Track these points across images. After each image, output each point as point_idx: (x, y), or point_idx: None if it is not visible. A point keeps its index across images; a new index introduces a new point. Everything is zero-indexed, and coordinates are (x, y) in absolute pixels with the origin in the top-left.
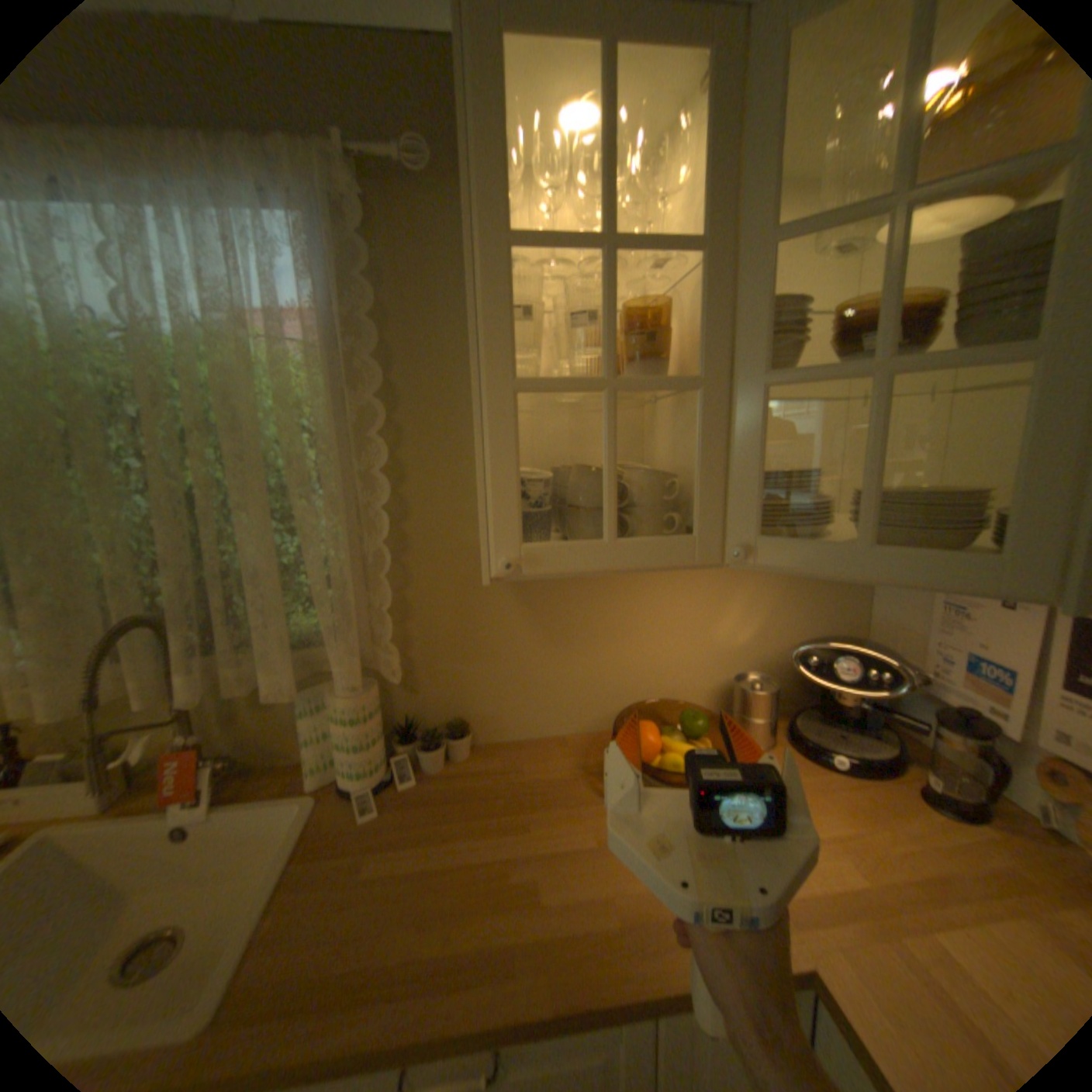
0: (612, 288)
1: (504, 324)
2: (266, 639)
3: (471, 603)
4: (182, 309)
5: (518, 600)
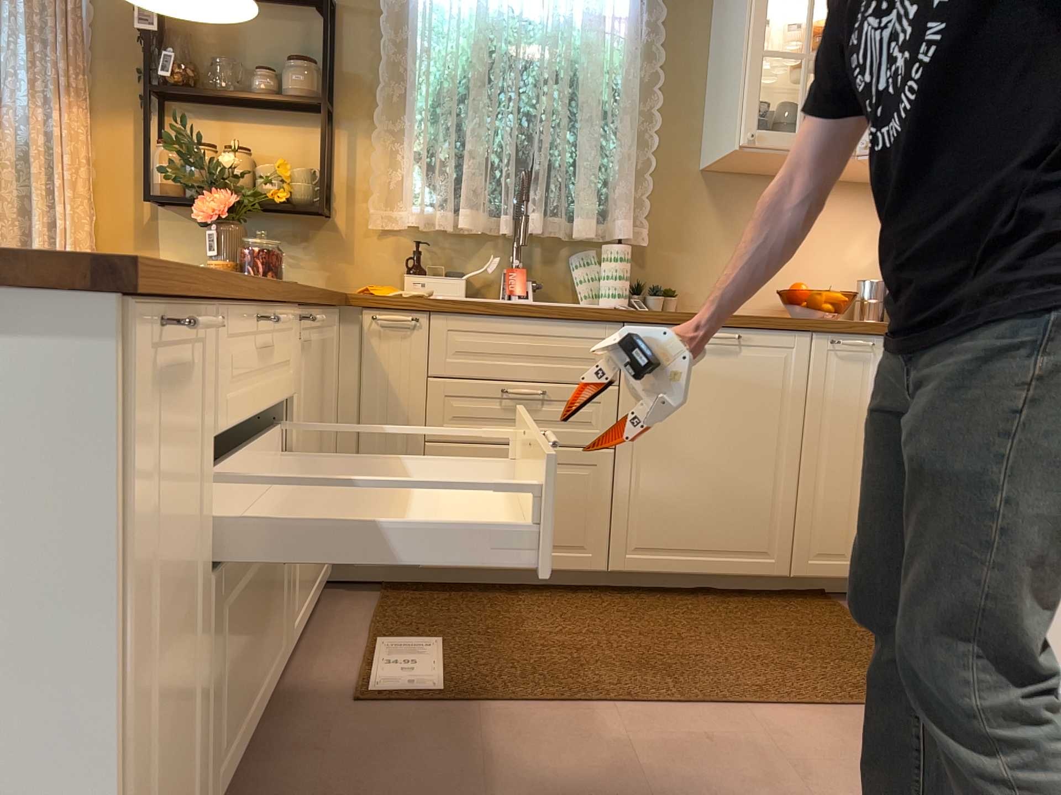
0: (810, 15)
1: (760, 26)
2: (585, 197)
3: (687, 210)
4: (570, 13)
5: (717, 212)
